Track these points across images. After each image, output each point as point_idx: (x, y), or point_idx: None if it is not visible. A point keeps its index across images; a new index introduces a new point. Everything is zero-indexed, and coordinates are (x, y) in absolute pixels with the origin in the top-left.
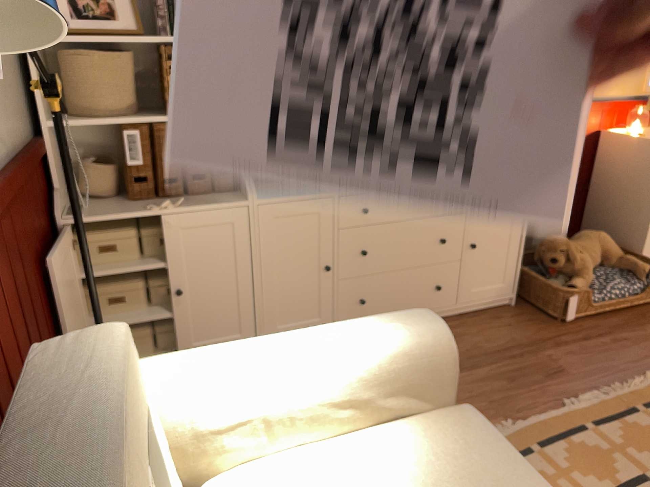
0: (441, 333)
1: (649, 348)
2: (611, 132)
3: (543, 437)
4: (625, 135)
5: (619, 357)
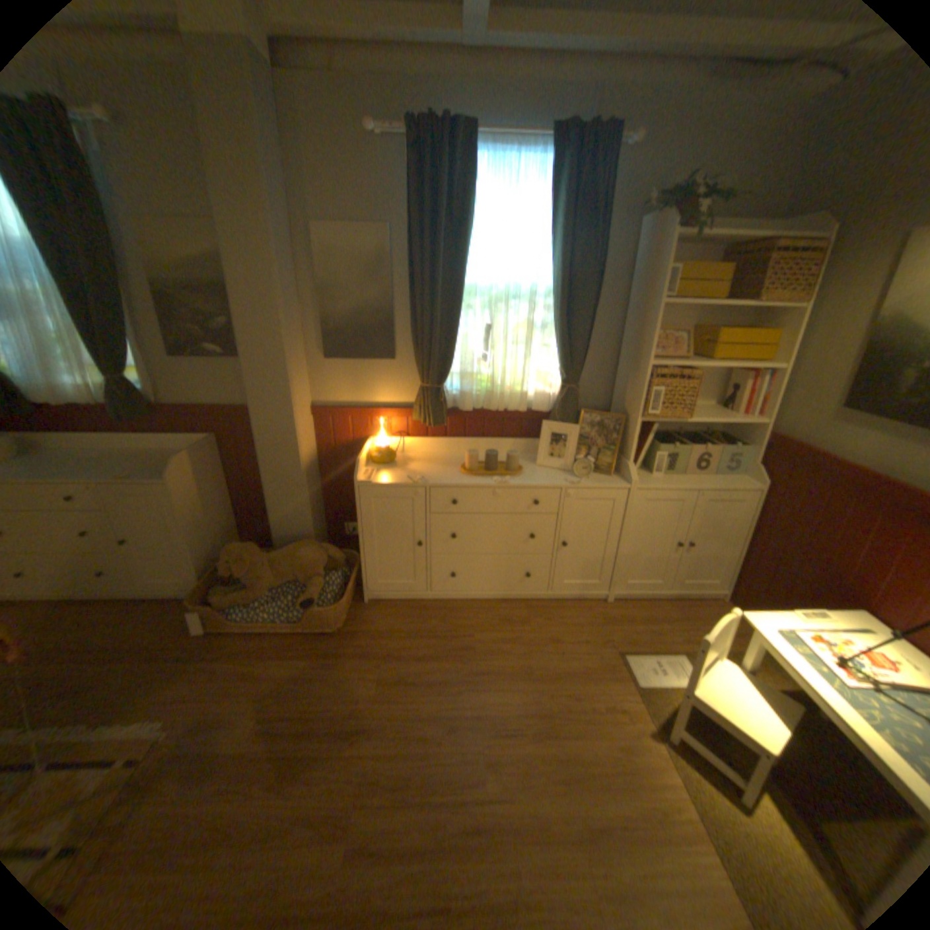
0: None
1: (208, 691)
2: (375, 441)
3: None
4: (365, 448)
5: (160, 693)
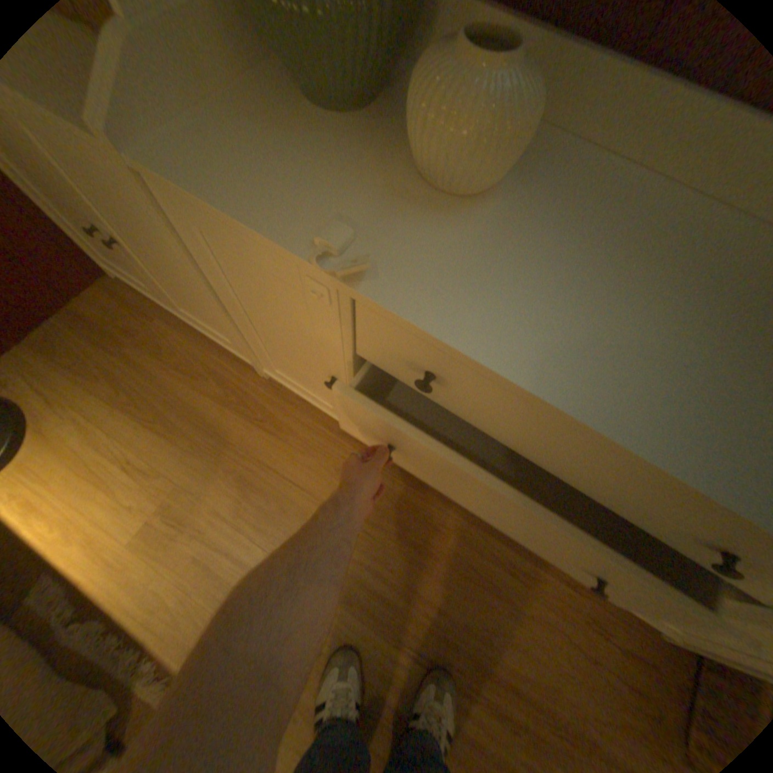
0: None
1: None
2: None
3: None
4: None
5: None
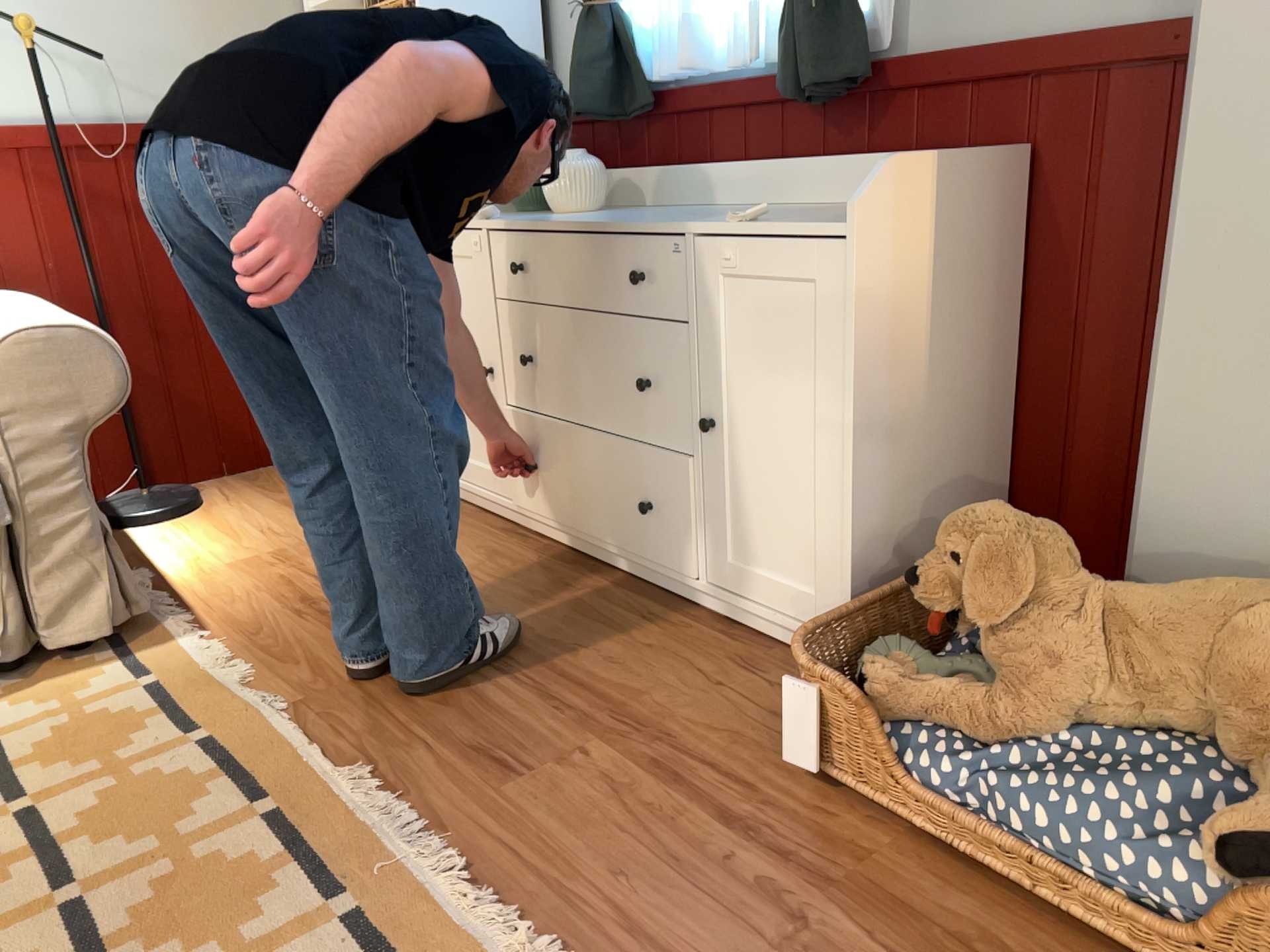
0: (7, 336)
1: None
2: None
3: (233, 743)
4: None
5: (645, 888)
